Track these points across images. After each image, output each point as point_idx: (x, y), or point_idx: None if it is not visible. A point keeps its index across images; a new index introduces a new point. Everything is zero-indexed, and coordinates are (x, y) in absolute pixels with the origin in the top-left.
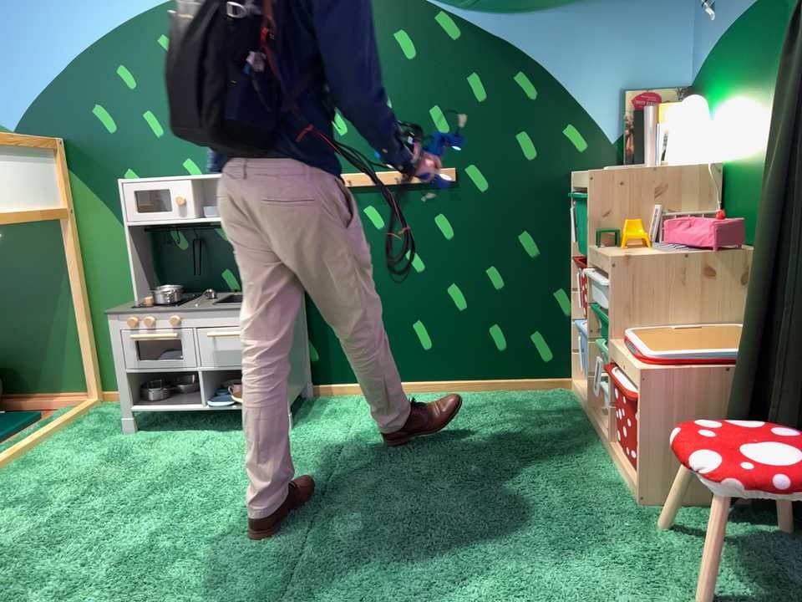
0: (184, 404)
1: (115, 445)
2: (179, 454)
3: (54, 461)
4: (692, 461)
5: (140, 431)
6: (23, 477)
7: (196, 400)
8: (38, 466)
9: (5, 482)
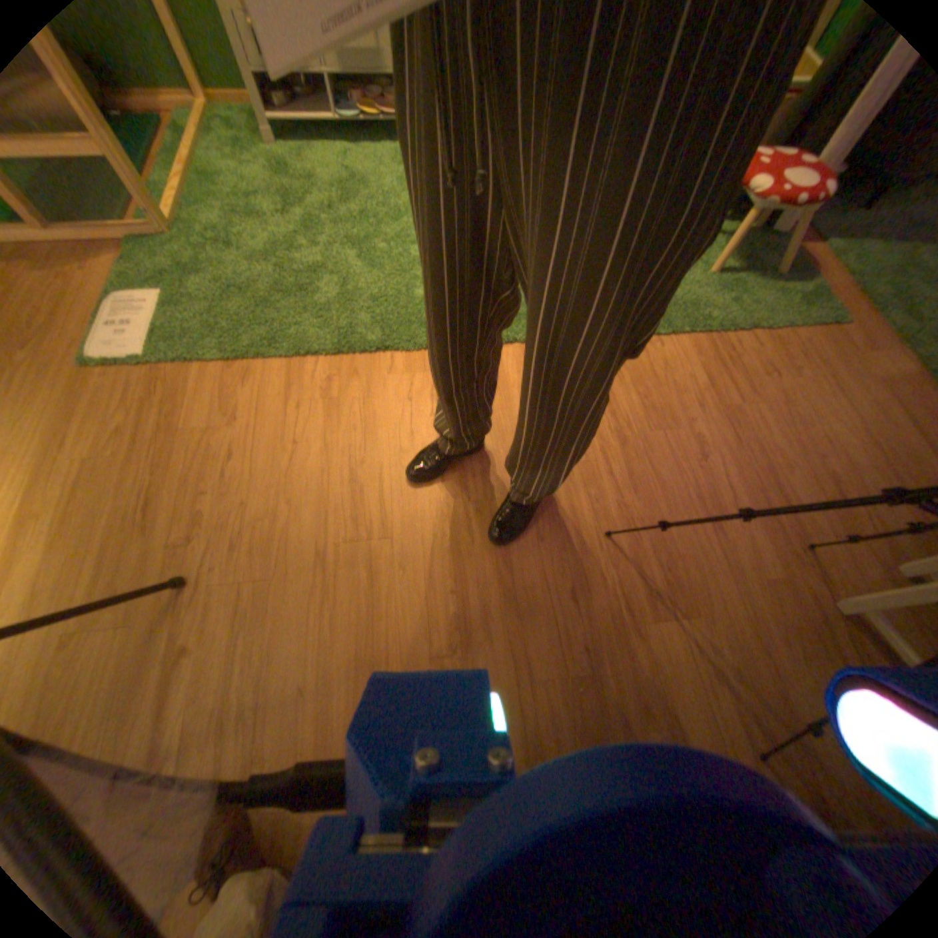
0: (309, 109)
1: (263, 153)
2: (328, 164)
3: (224, 171)
4: (748, 181)
5: (276, 139)
6: (211, 186)
7: (318, 105)
8: (214, 176)
9: (199, 191)
